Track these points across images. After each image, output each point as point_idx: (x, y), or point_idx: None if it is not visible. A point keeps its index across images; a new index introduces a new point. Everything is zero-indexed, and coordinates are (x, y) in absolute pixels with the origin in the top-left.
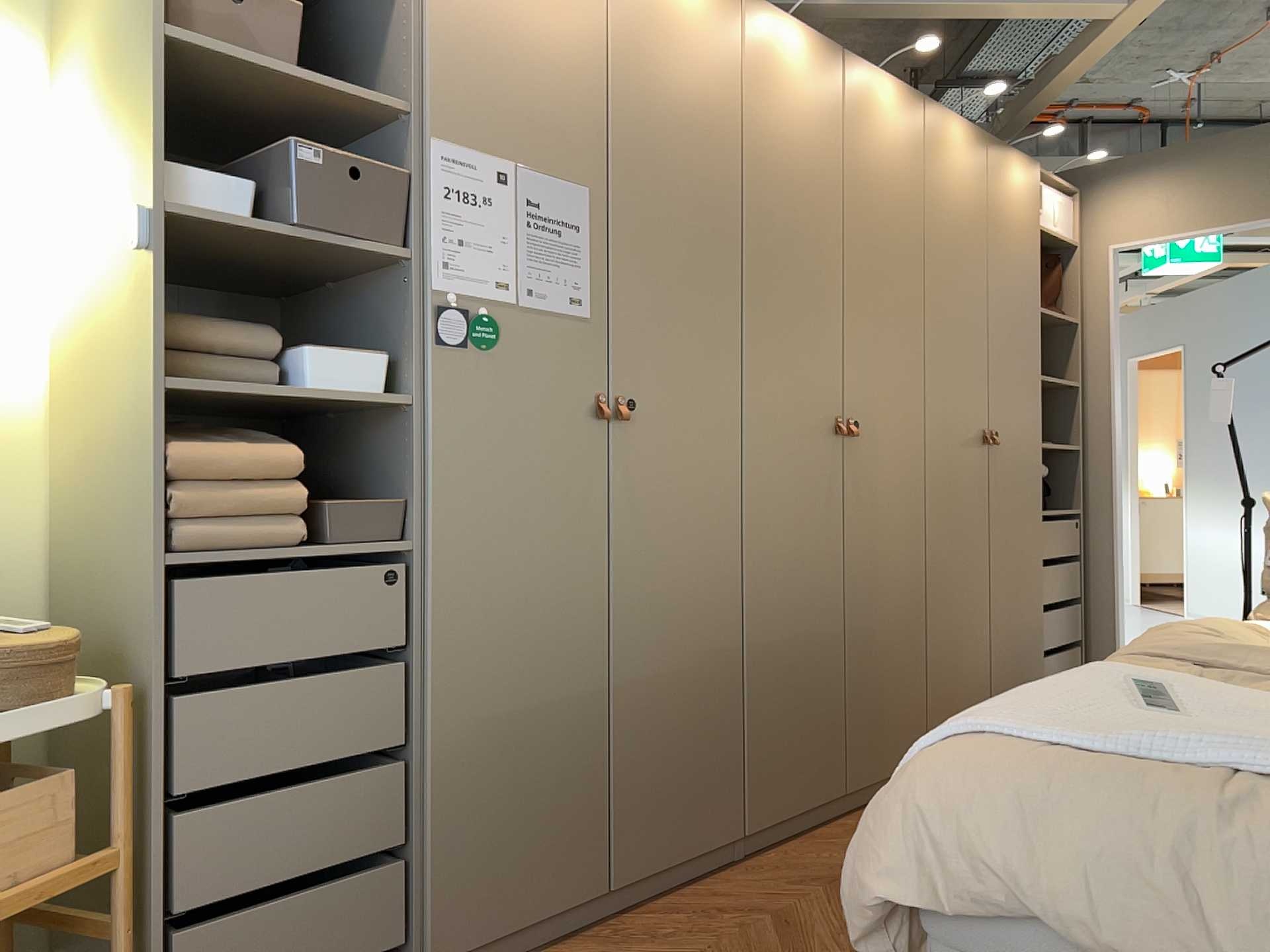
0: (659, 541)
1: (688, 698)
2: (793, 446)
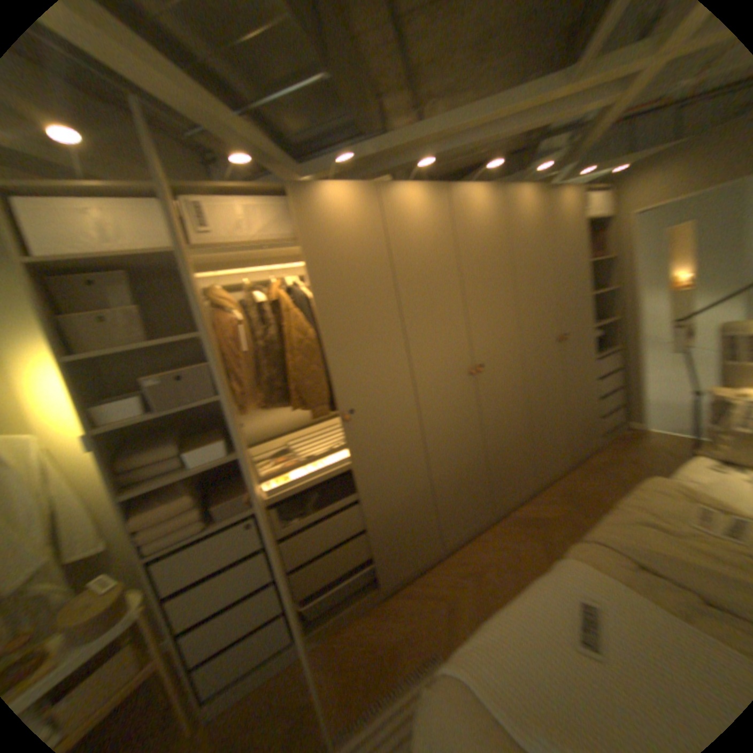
0: (379, 461)
1: (406, 514)
2: (445, 392)
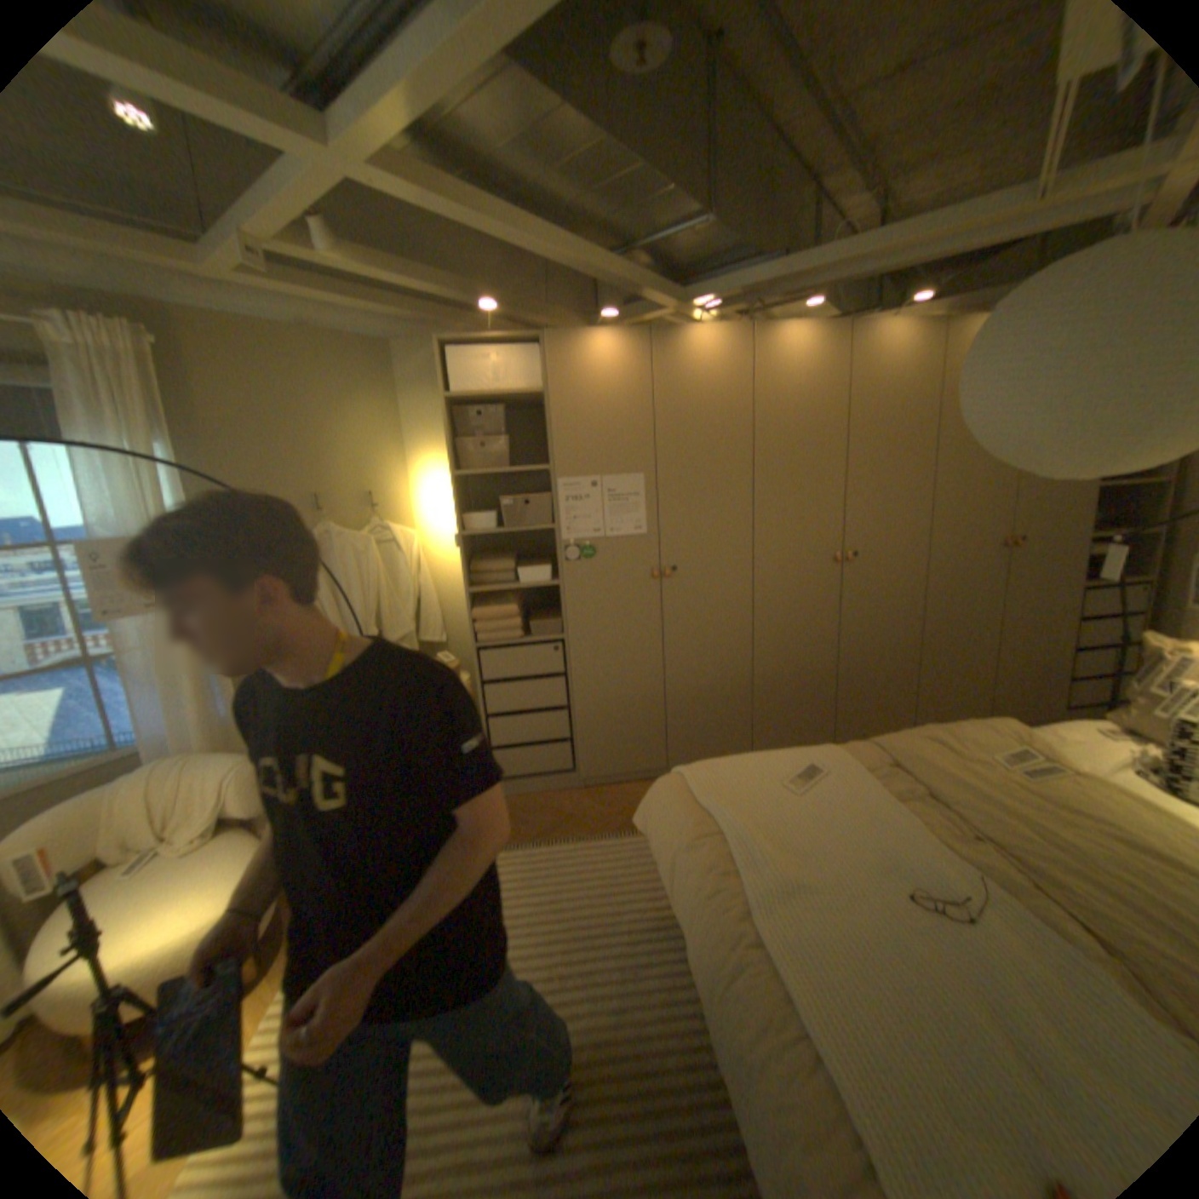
0: (692, 629)
1: (712, 696)
2: (792, 575)
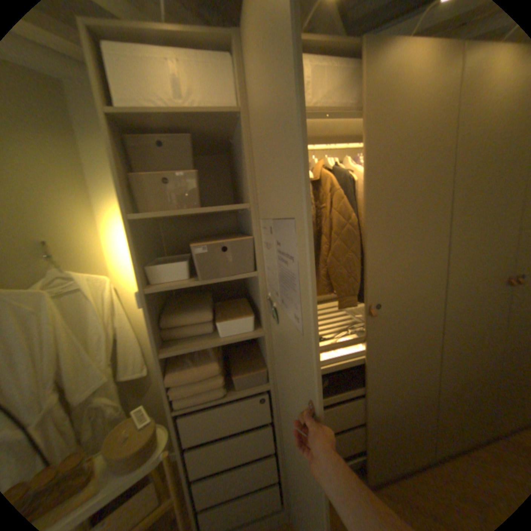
0: (393, 360)
1: (406, 416)
2: (476, 299)
